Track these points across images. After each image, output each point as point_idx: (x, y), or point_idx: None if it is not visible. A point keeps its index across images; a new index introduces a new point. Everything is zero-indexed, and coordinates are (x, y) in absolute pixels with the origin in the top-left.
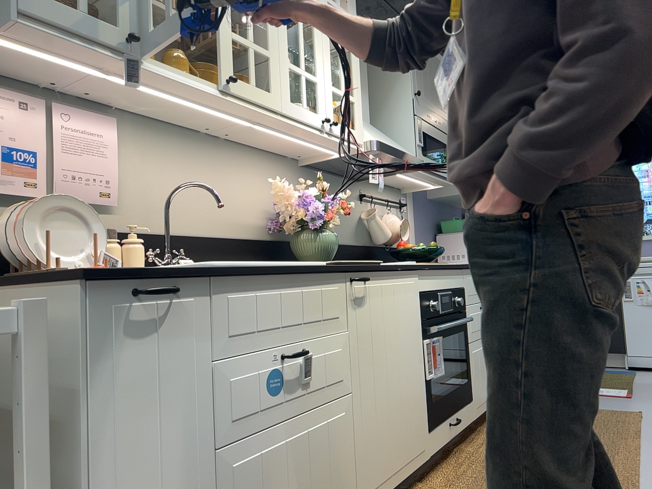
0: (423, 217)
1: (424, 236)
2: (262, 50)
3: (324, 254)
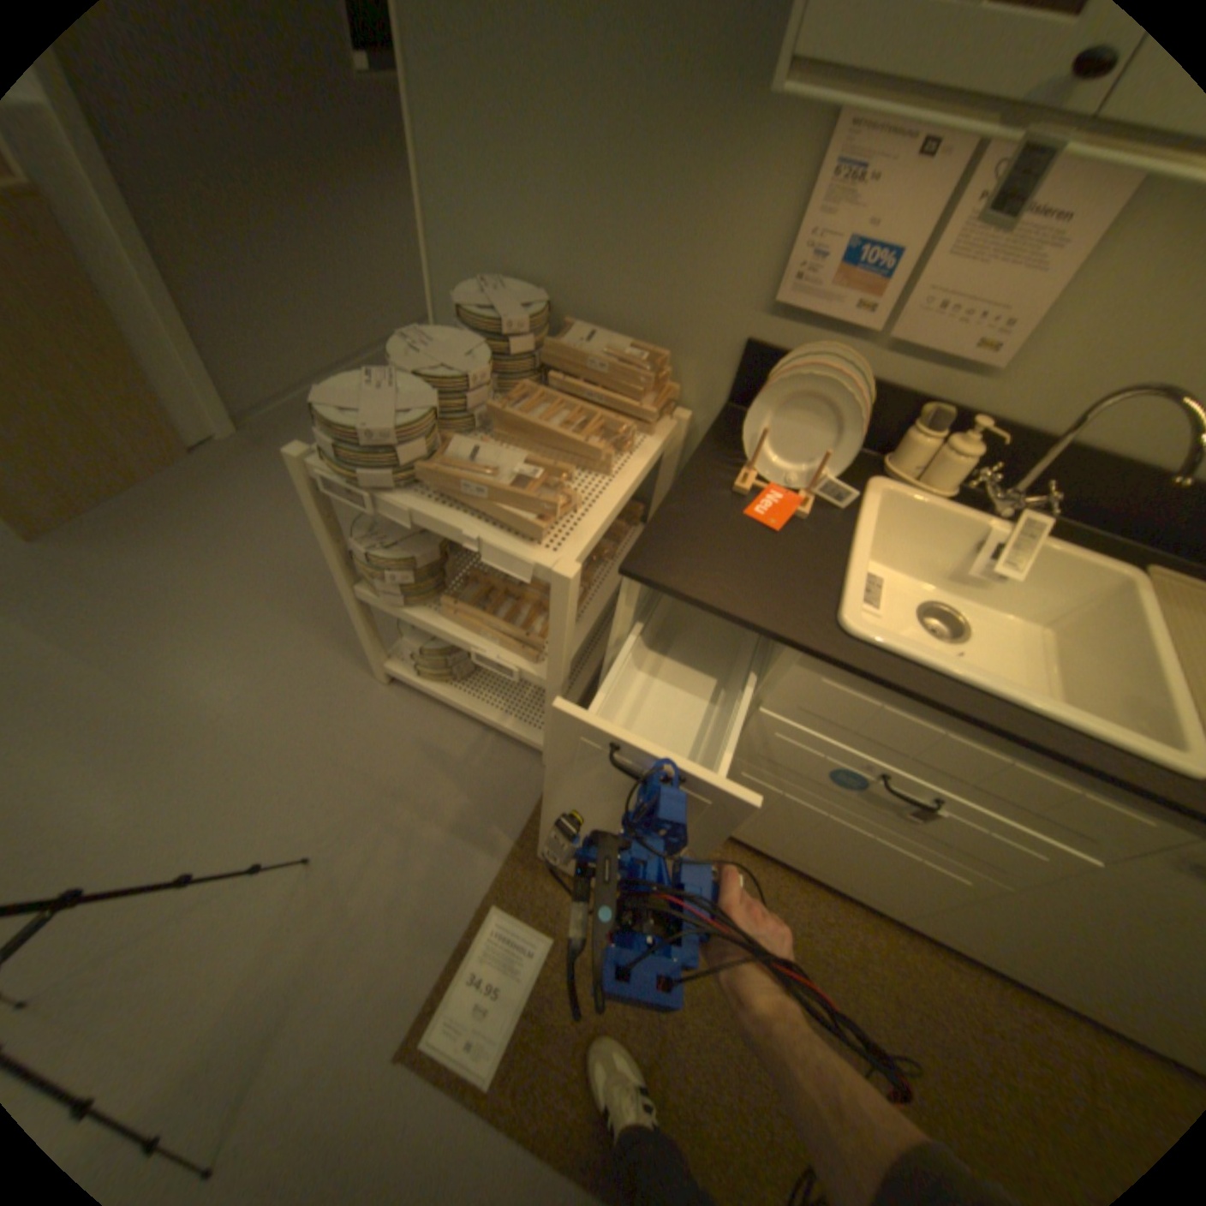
0: None
1: None
2: None
3: None
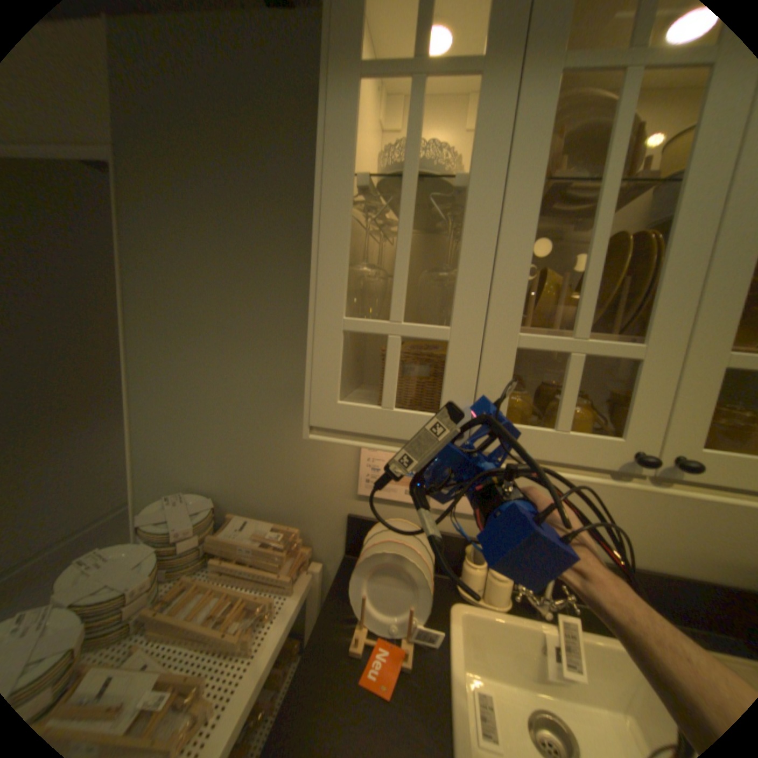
0: None
1: None
2: None
3: None
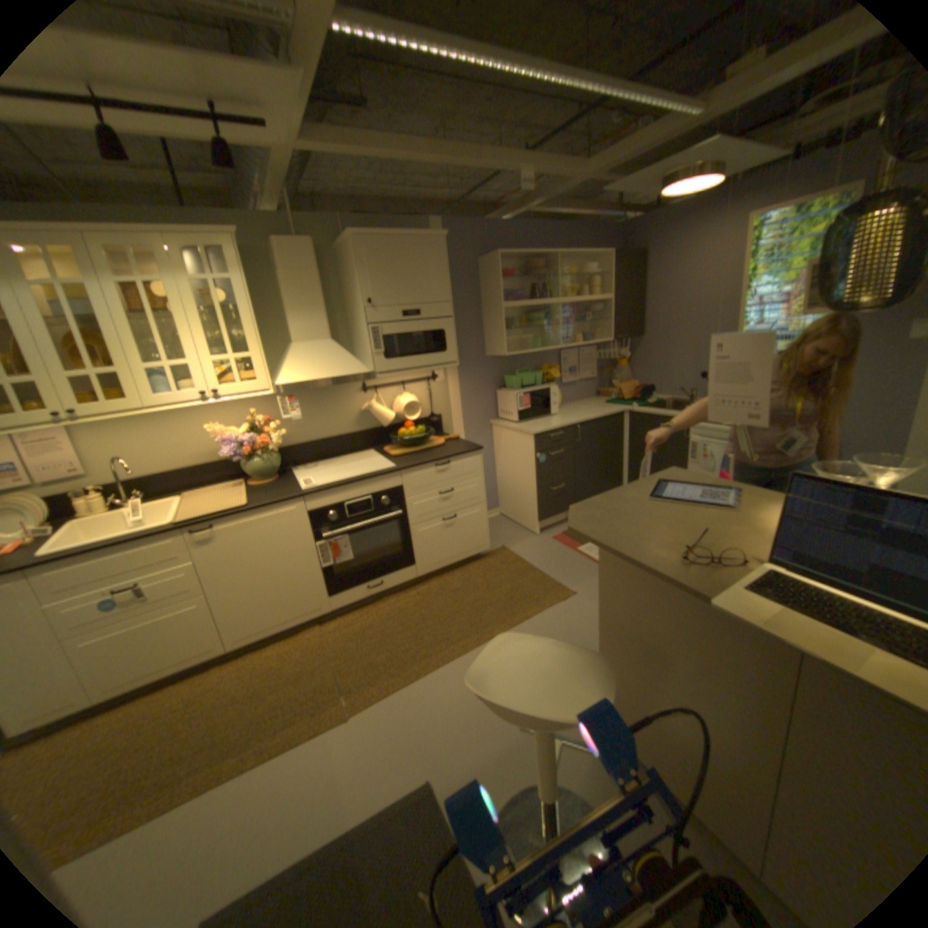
0: (473, 379)
1: (475, 397)
2: (108, 371)
3: (262, 474)
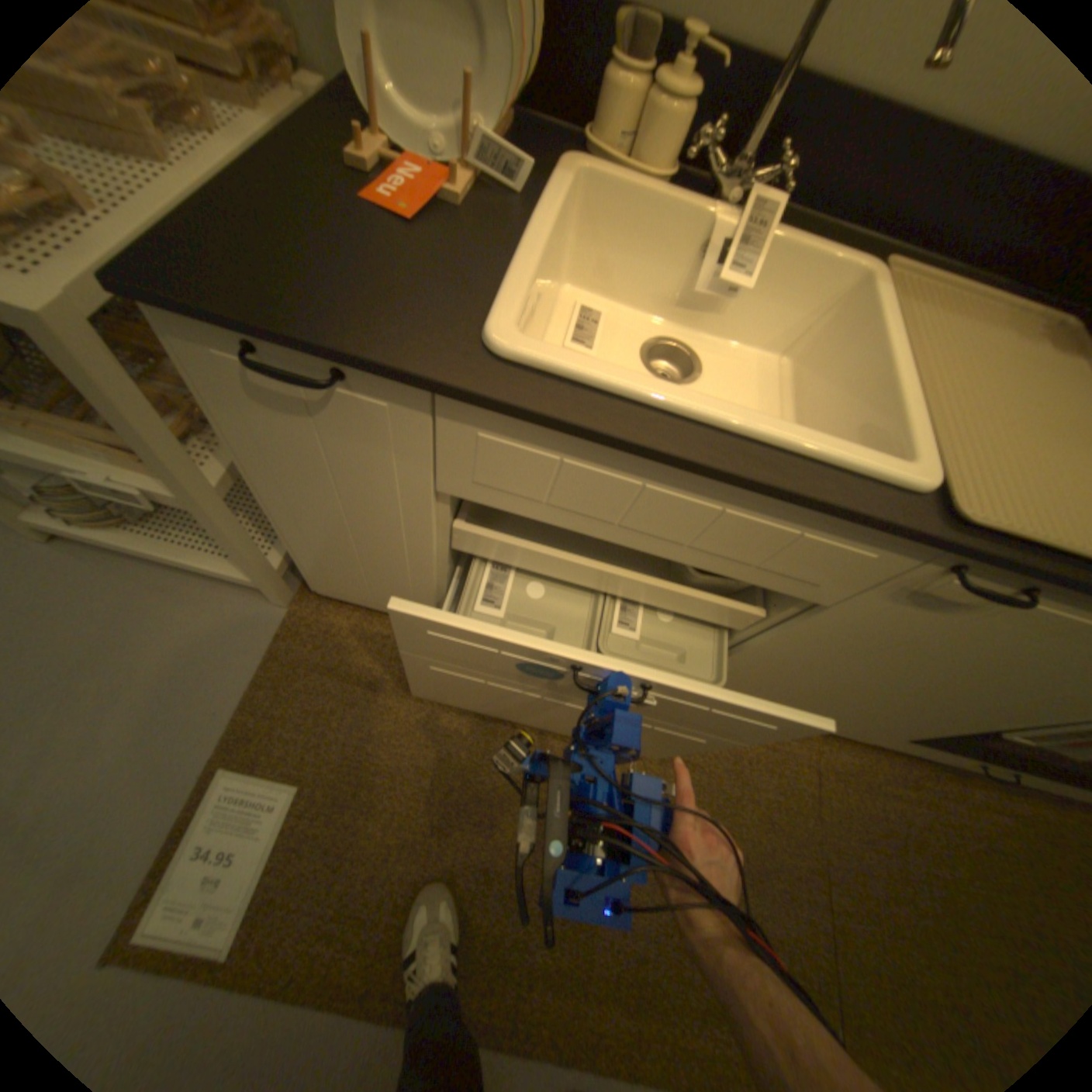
0: None
1: None
2: None
3: None
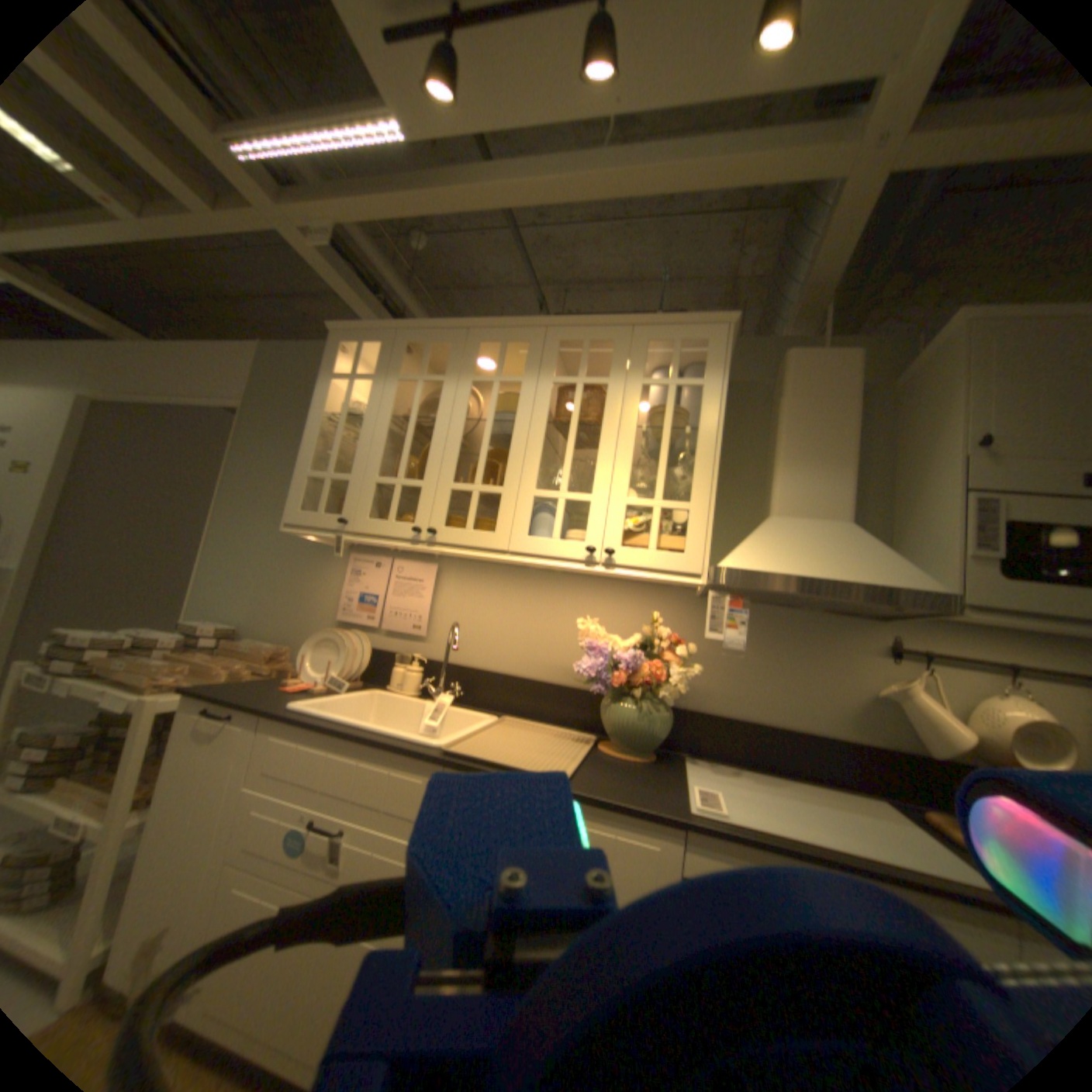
0: None
1: None
2: (492, 488)
3: (628, 735)
